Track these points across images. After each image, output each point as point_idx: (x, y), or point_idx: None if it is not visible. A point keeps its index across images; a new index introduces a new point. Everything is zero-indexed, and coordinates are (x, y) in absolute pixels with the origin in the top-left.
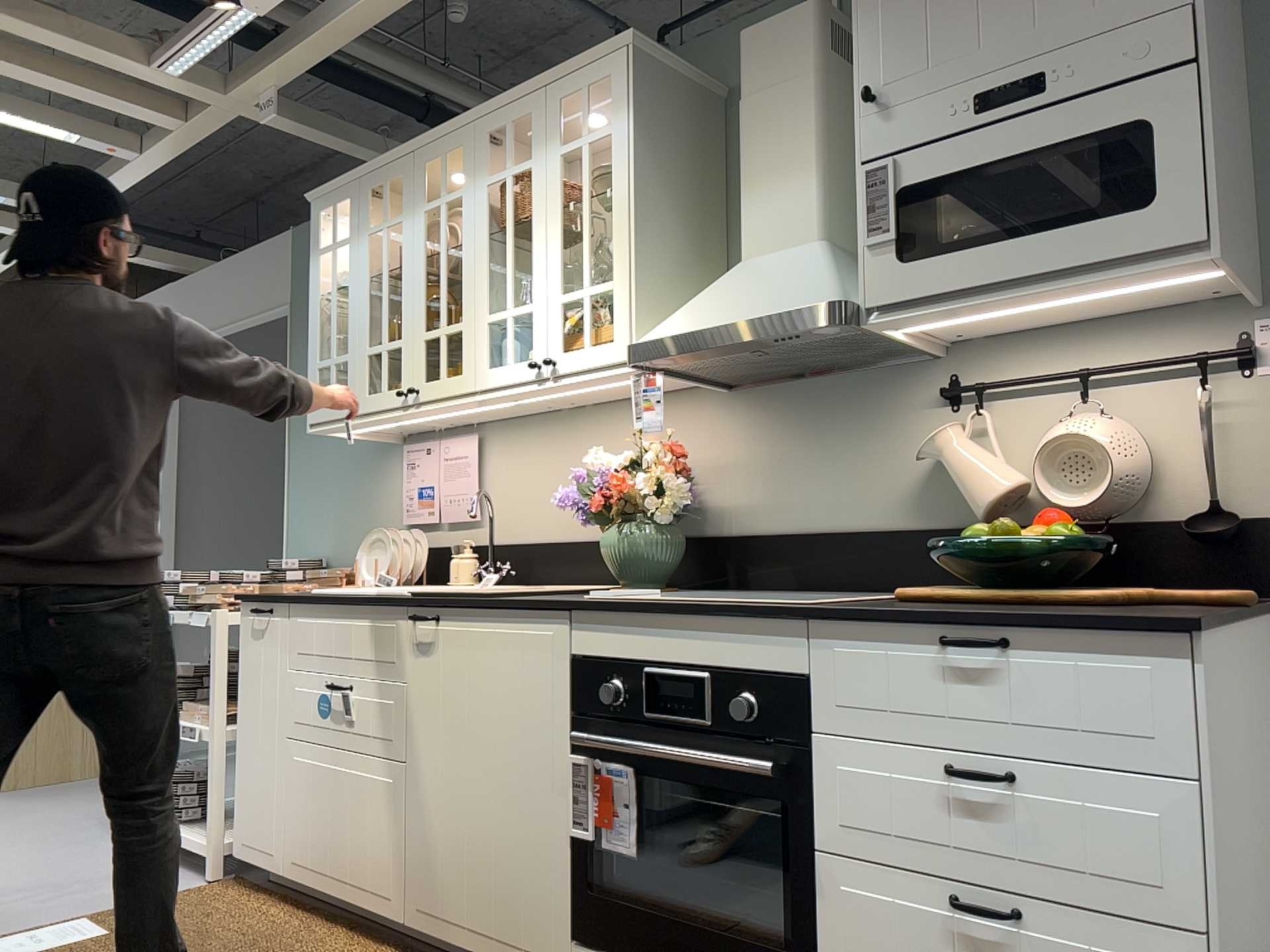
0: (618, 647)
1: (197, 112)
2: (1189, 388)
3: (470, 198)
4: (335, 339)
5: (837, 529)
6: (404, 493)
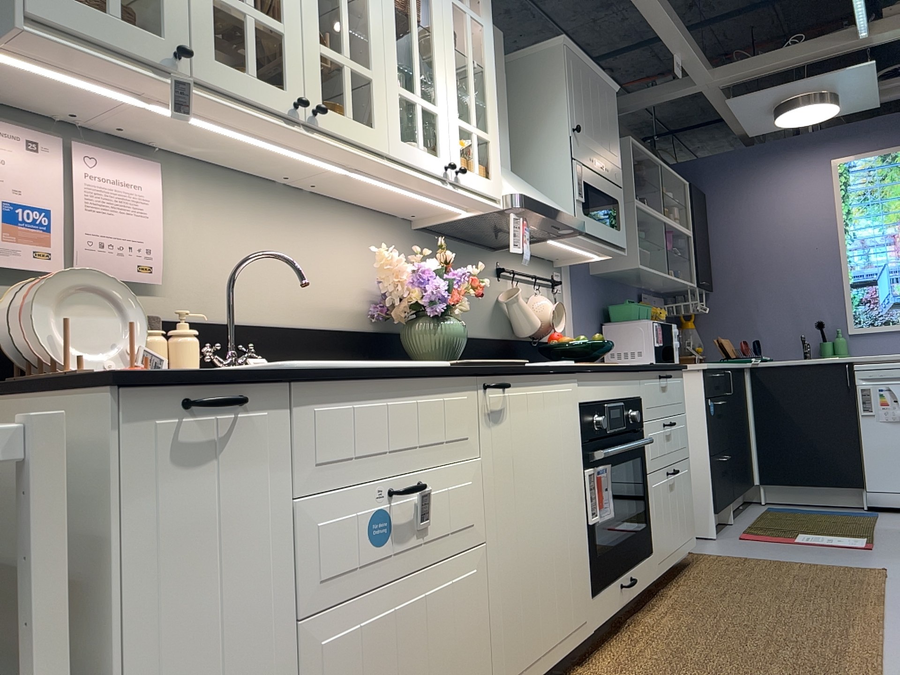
0: (596, 393)
1: None
2: (556, 292)
3: None
4: None
5: (467, 335)
6: None
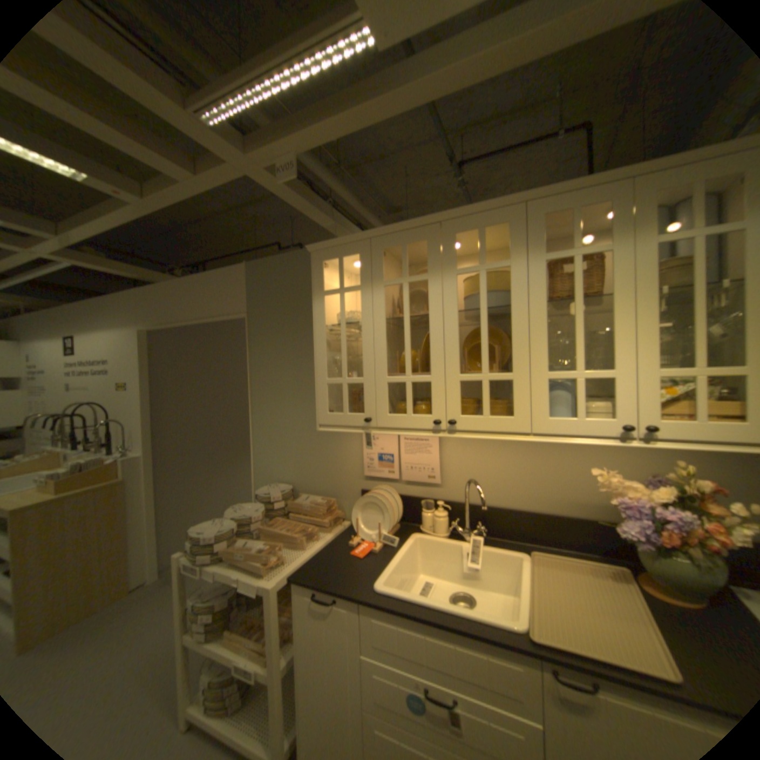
0: None
1: (202, 165)
2: None
3: (521, 268)
4: (346, 364)
5: None
6: (366, 455)
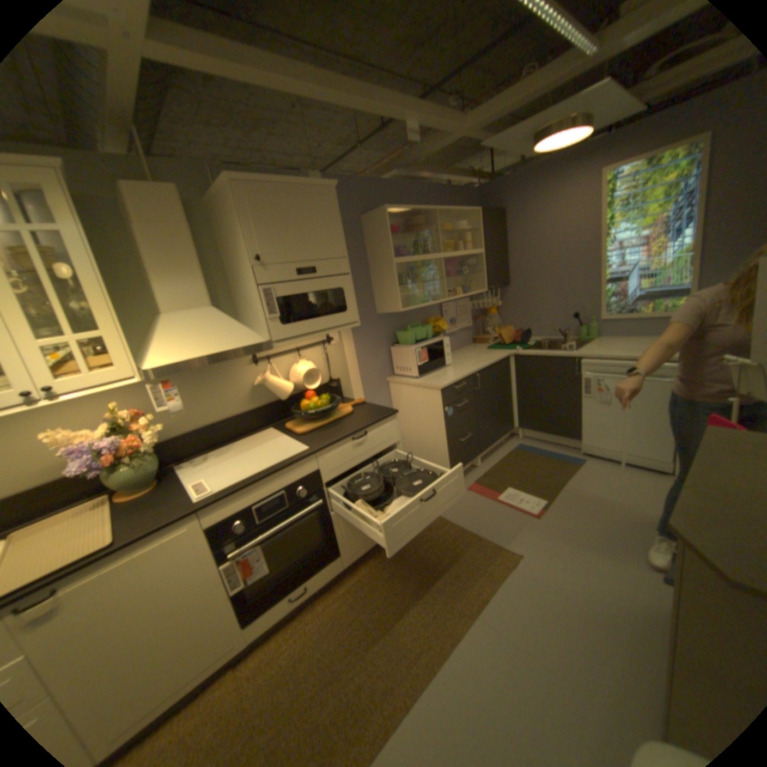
0: (233, 508)
1: None
2: (323, 350)
3: None
4: None
5: (220, 419)
6: None
